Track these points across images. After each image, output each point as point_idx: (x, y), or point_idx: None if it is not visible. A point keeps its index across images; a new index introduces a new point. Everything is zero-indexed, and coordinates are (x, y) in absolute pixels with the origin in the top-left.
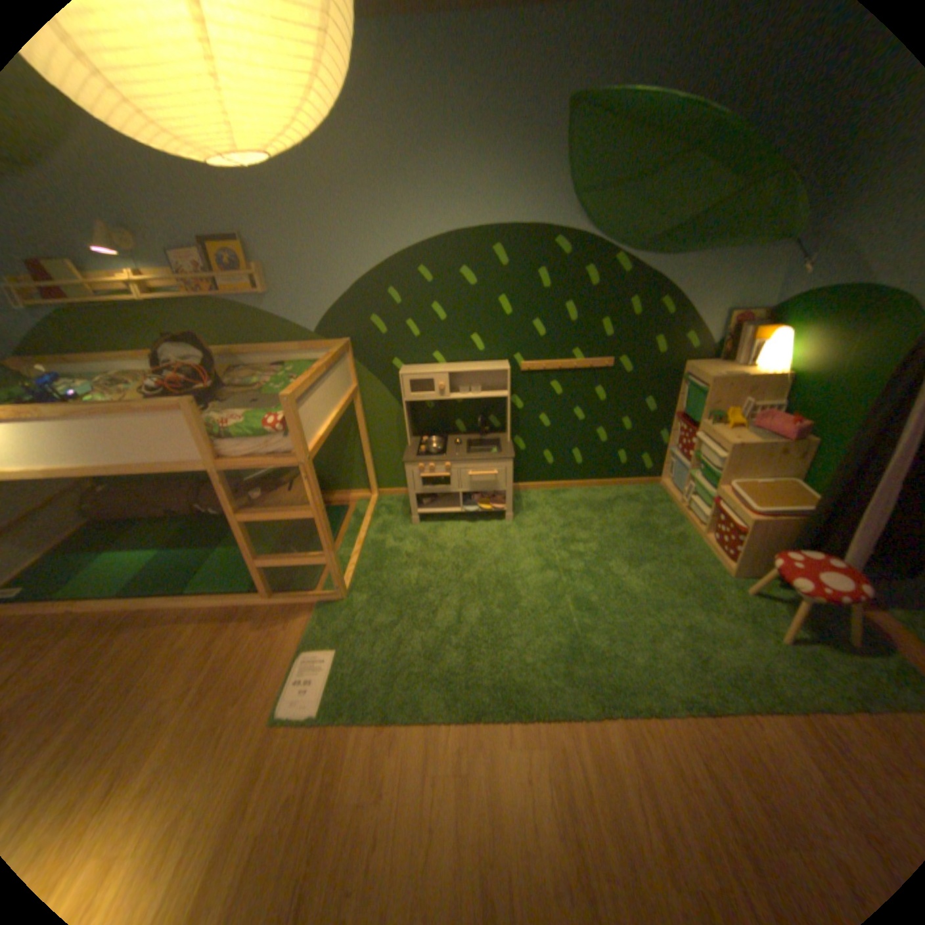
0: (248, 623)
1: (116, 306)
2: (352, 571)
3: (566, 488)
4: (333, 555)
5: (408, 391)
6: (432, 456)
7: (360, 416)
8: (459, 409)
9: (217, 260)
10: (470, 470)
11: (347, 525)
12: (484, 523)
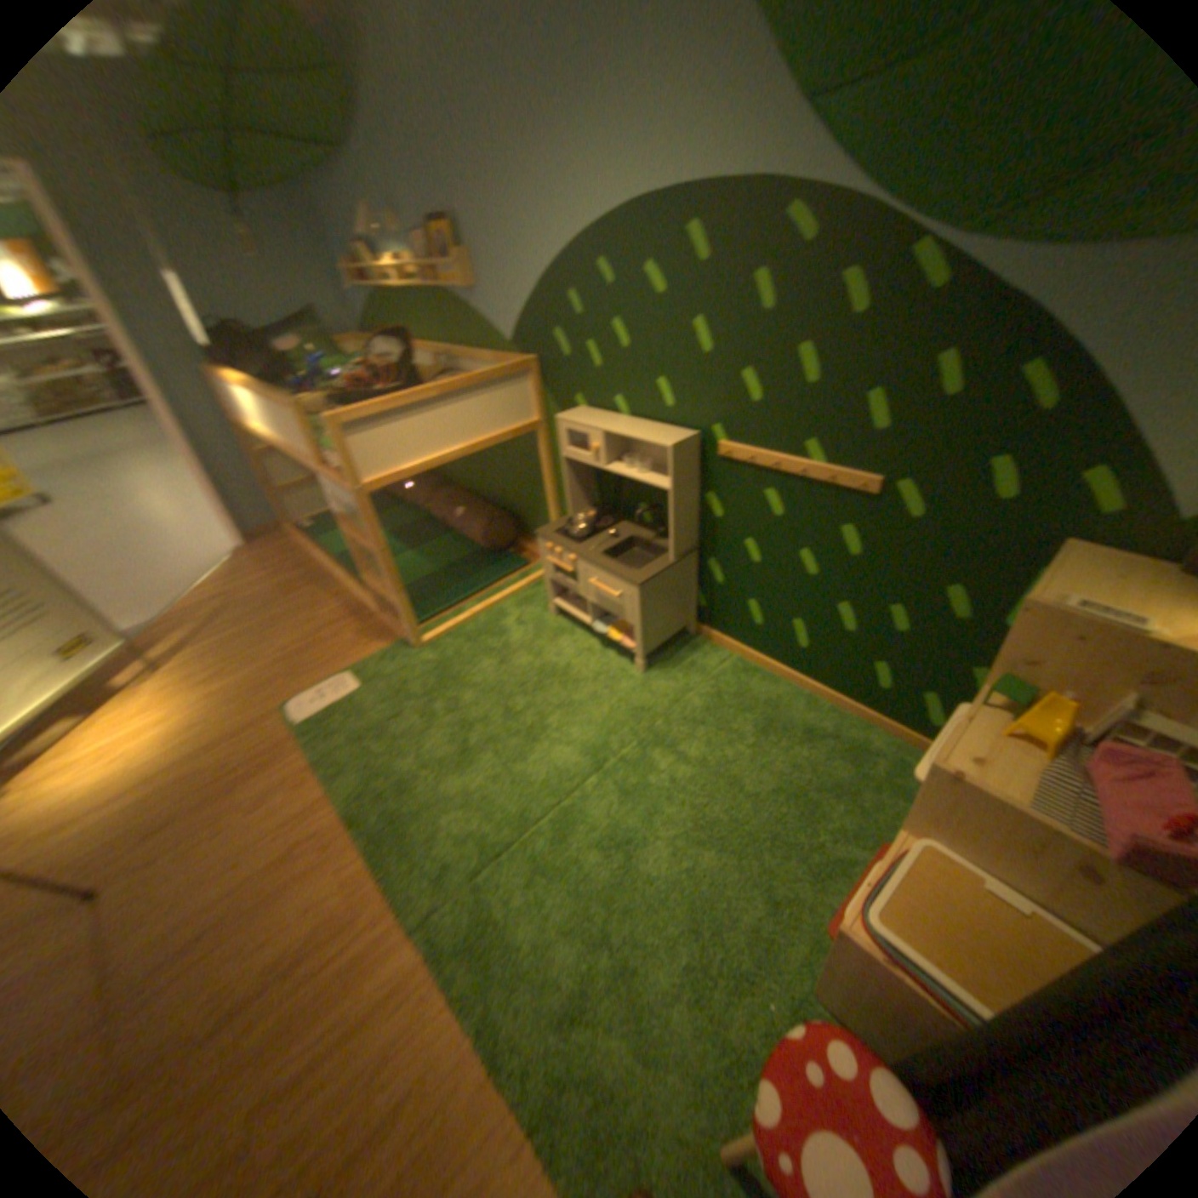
0: (360, 625)
1: (397, 291)
2: (452, 628)
3: (778, 675)
4: (401, 599)
5: (567, 443)
6: (571, 540)
7: (545, 461)
8: (645, 489)
9: (437, 244)
10: (596, 578)
11: (509, 582)
12: (616, 656)
